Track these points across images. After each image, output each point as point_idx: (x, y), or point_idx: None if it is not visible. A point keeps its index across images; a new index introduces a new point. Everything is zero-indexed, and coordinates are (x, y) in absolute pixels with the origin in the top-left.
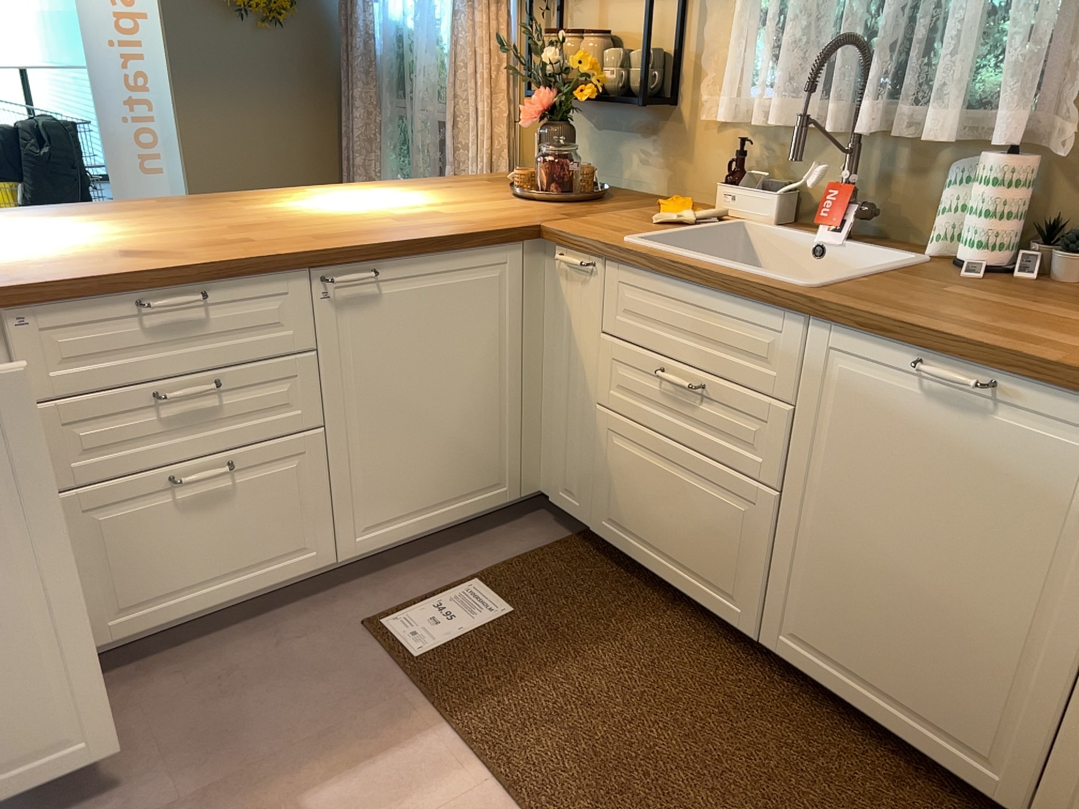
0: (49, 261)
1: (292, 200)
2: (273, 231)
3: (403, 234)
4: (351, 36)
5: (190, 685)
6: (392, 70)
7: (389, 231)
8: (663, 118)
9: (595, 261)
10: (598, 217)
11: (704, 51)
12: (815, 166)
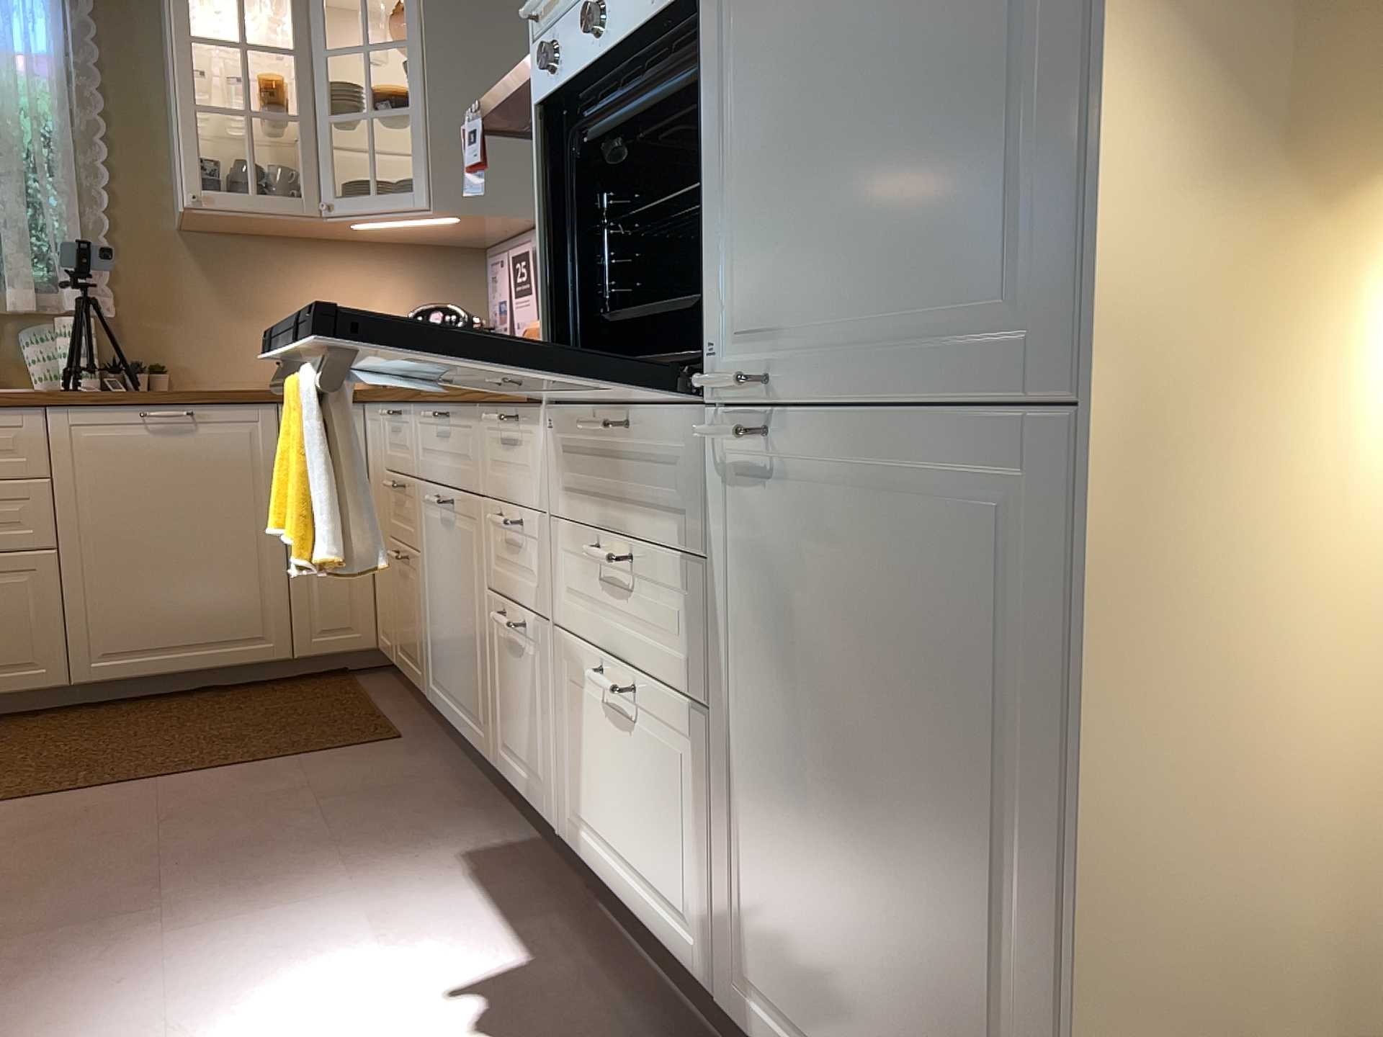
0: None
1: None
2: None
3: None
4: None
5: None
6: None
7: None
8: None
9: None
10: None
11: None
12: None
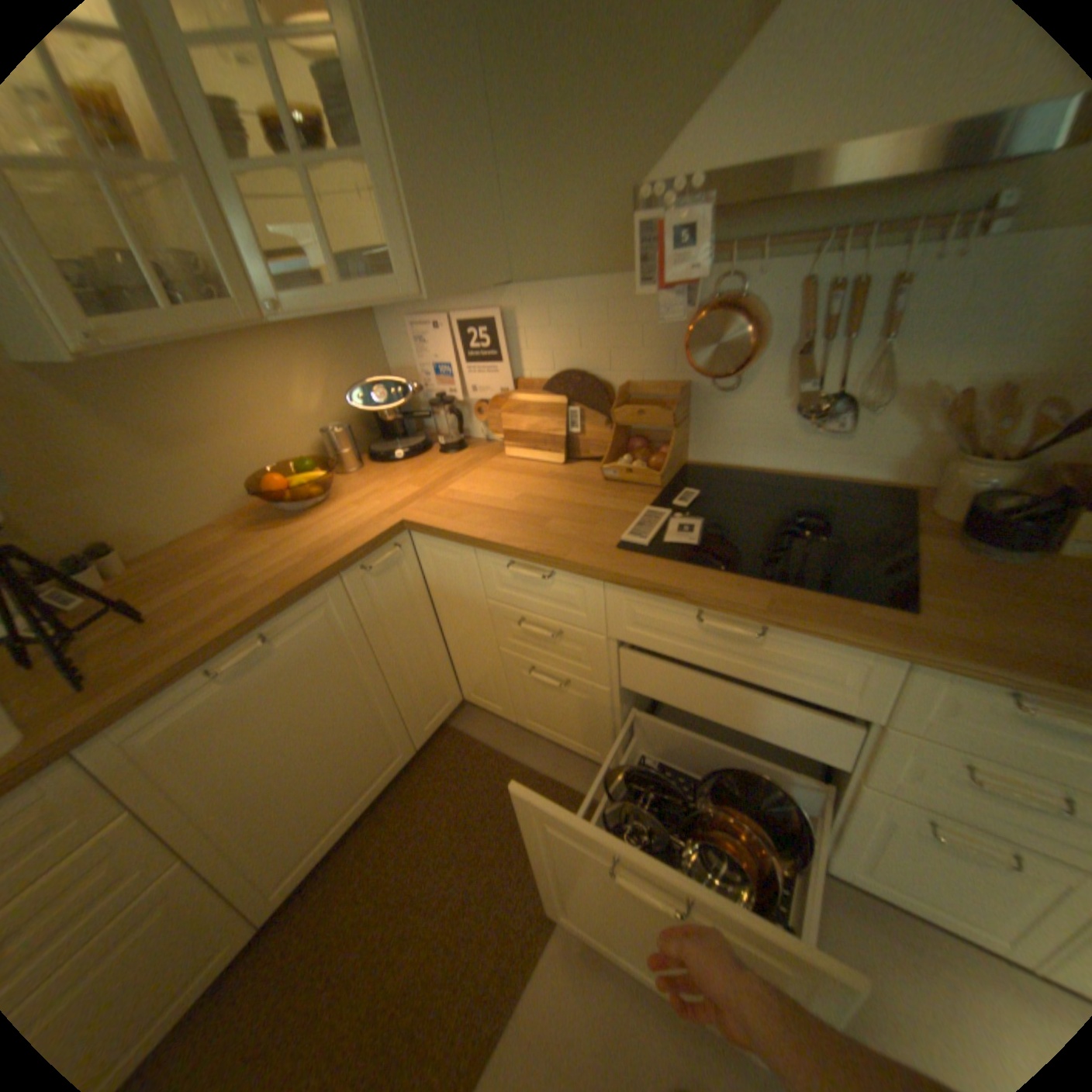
0: None
1: None
2: None
3: None
4: None
5: None
6: None
7: None
8: None
9: None
10: None
11: None
12: None
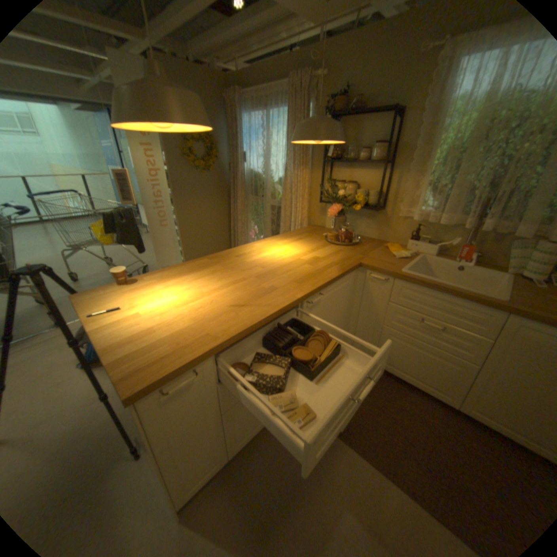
0: (211, 317)
1: (256, 253)
2: (275, 278)
3: (324, 276)
4: (235, 174)
5: (267, 463)
6: (252, 186)
7: (317, 274)
8: (379, 212)
9: (389, 278)
10: (374, 255)
11: (400, 190)
12: (458, 237)
